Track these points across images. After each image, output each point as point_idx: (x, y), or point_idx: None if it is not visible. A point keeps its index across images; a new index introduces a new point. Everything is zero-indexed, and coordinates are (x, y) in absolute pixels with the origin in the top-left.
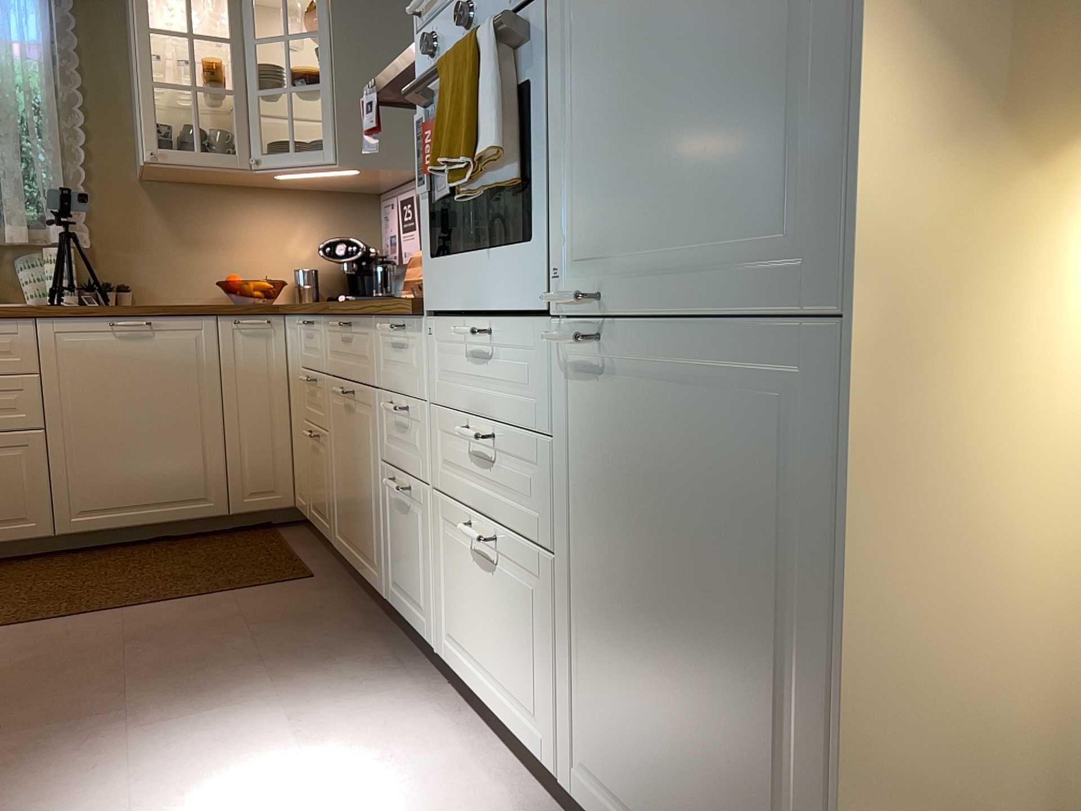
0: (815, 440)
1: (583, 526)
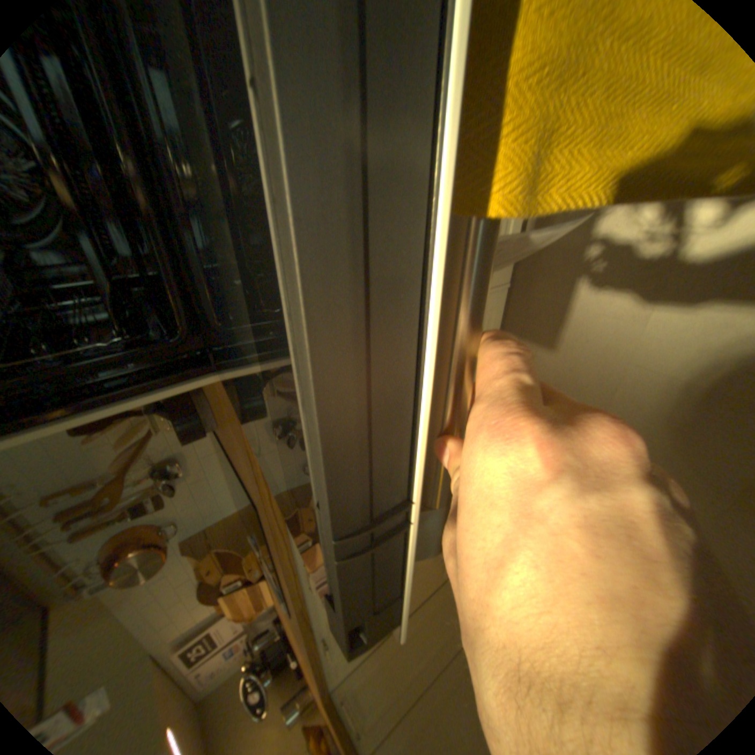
0: None
1: None
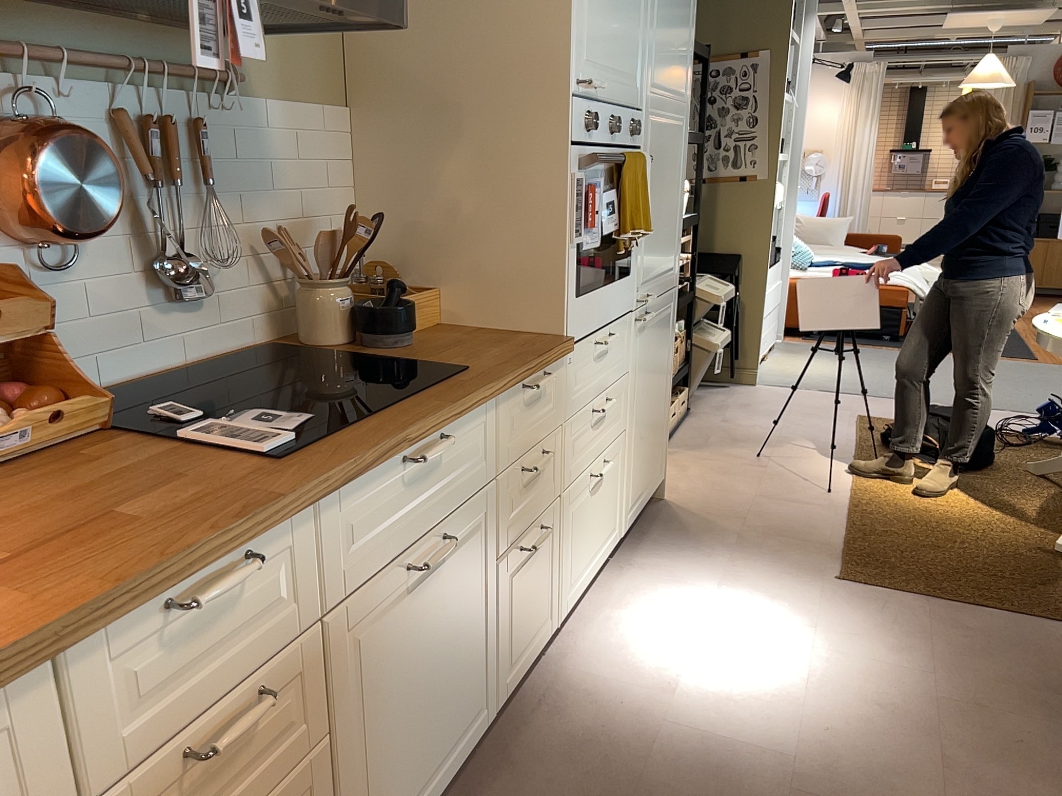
0: (672, 319)
1: (635, 400)
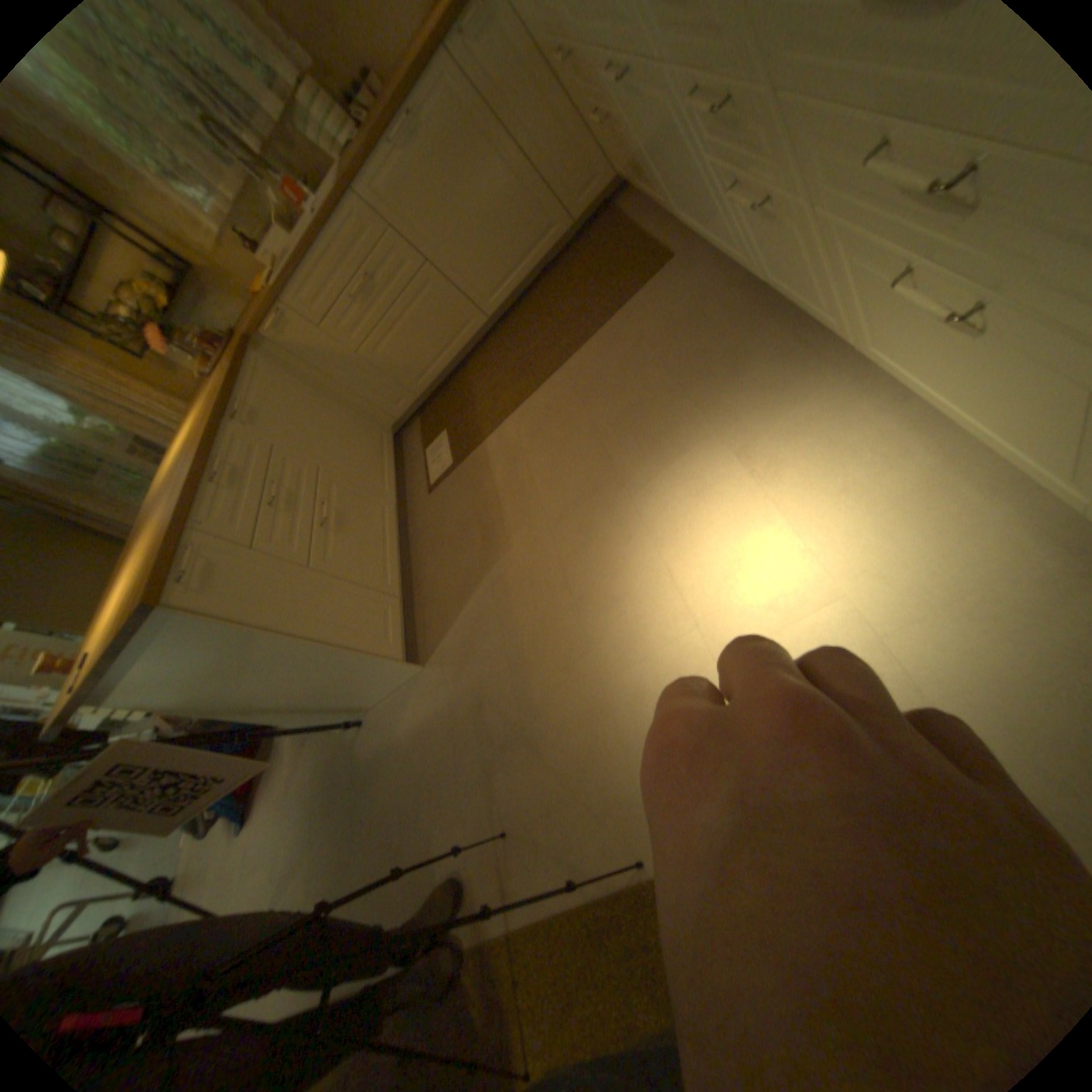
0: None
1: None
